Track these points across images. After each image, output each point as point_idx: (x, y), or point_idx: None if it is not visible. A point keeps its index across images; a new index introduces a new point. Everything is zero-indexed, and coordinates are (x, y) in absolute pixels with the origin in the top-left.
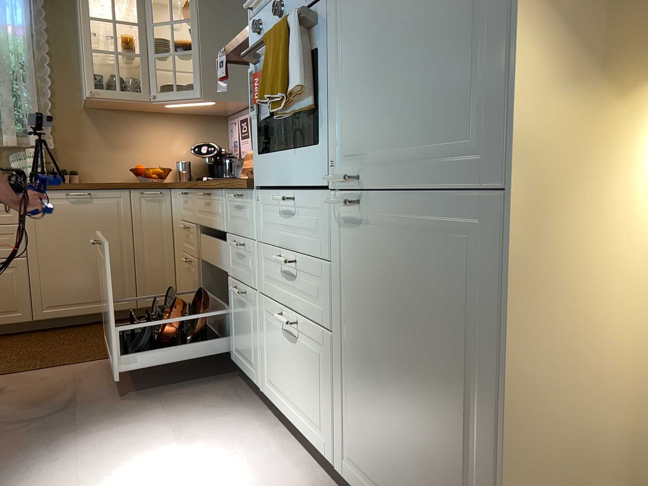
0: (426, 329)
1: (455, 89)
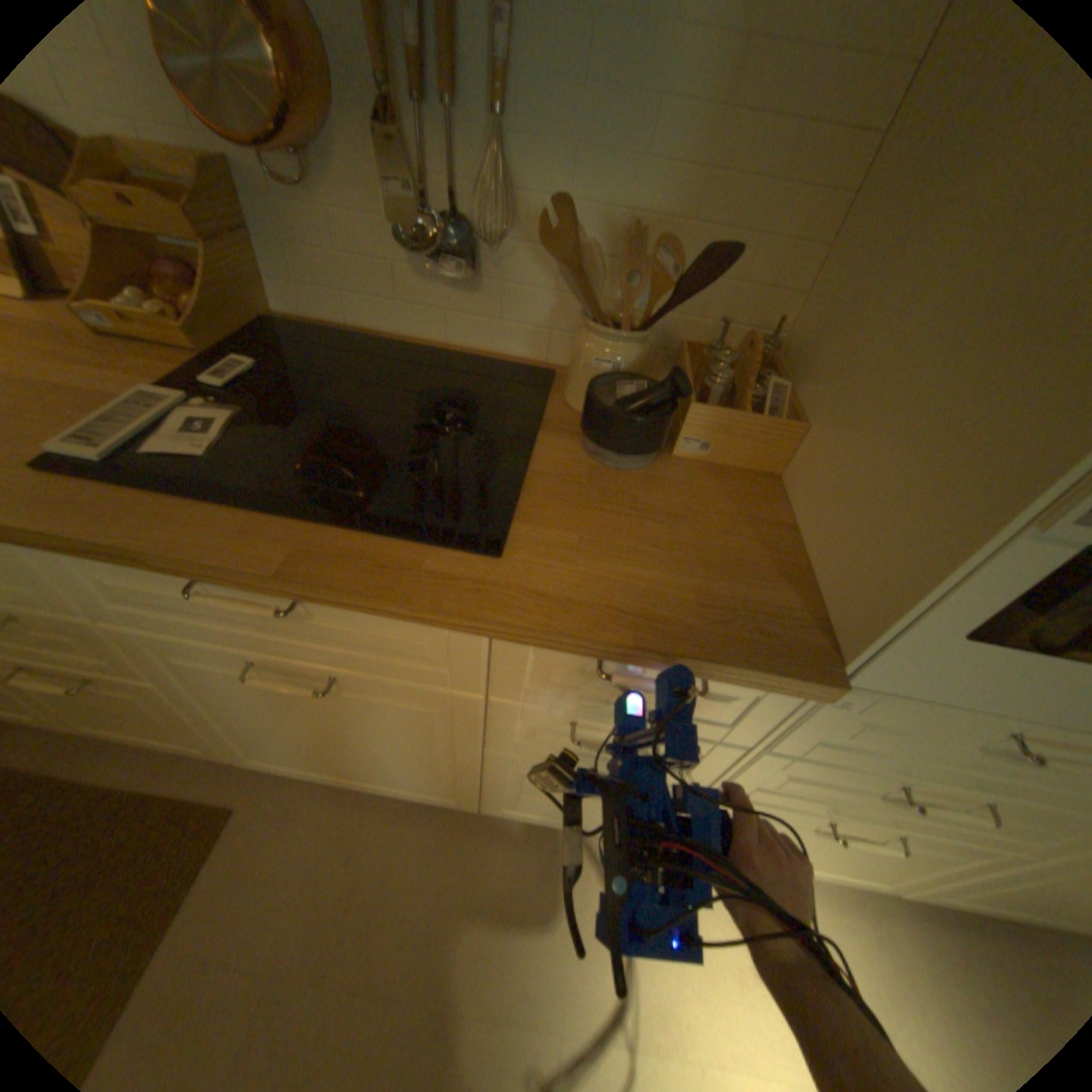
0: None
1: None
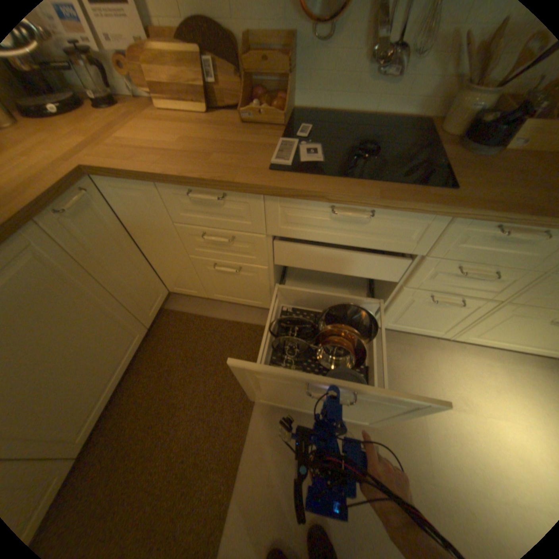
0: None
1: None
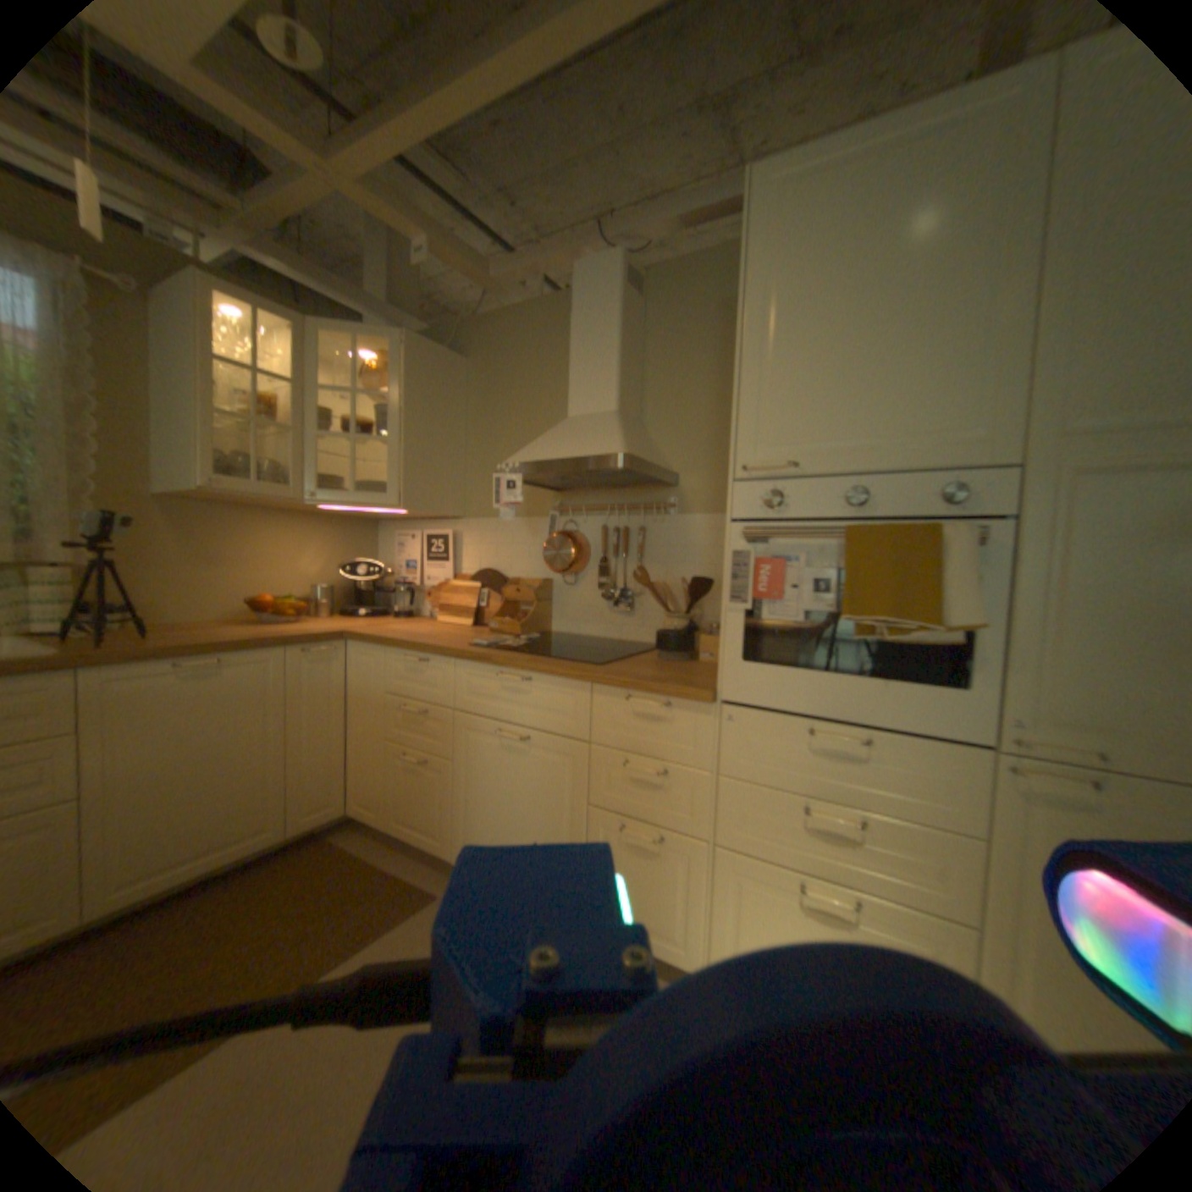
0: None
1: None
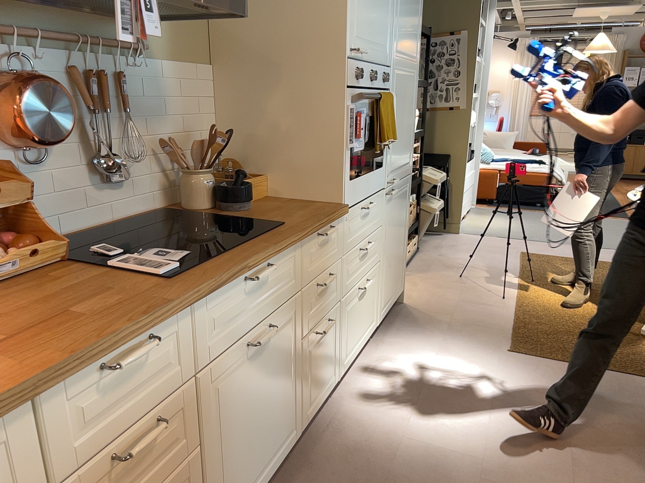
0: (399, 222)
1: (407, 147)
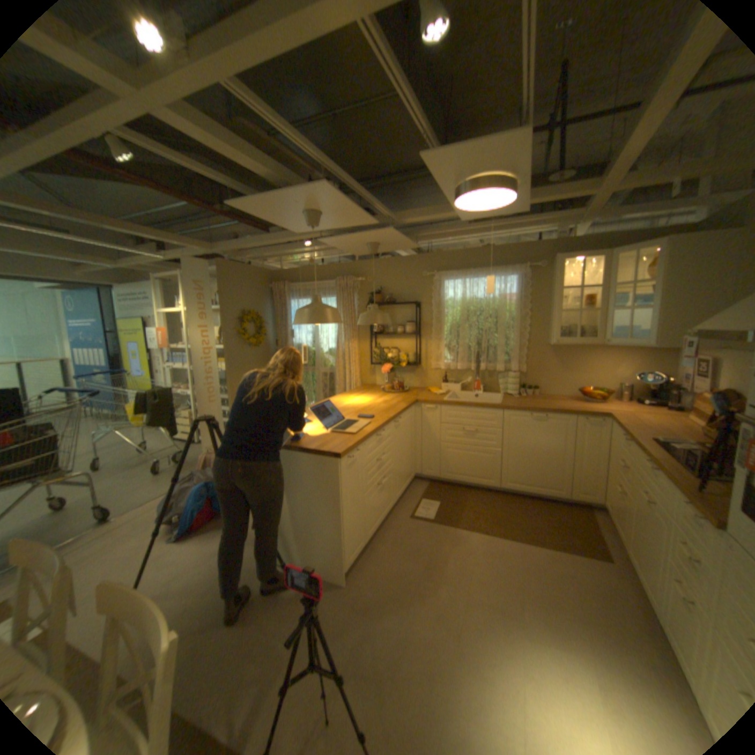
0: None
1: None
